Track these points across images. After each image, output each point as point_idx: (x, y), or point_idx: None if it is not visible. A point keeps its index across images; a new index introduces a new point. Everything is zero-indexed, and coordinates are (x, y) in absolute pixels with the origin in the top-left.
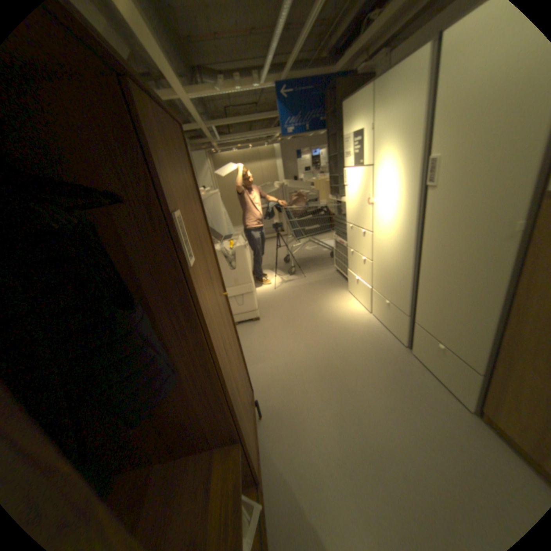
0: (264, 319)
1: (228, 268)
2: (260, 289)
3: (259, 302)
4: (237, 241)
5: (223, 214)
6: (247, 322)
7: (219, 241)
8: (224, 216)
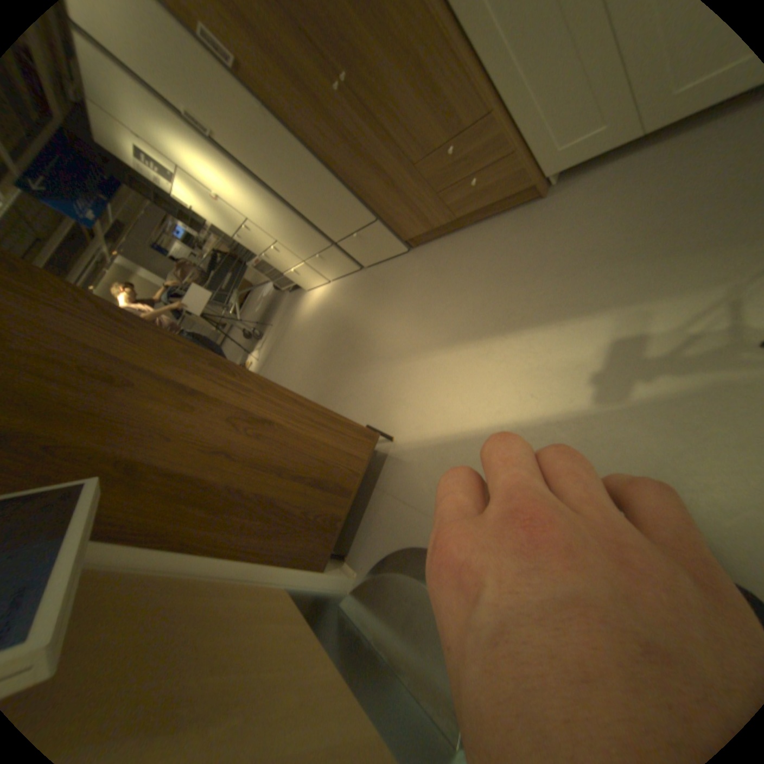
0: None
1: None
2: None
3: None
4: None
5: None
6: None
7: None
8: None
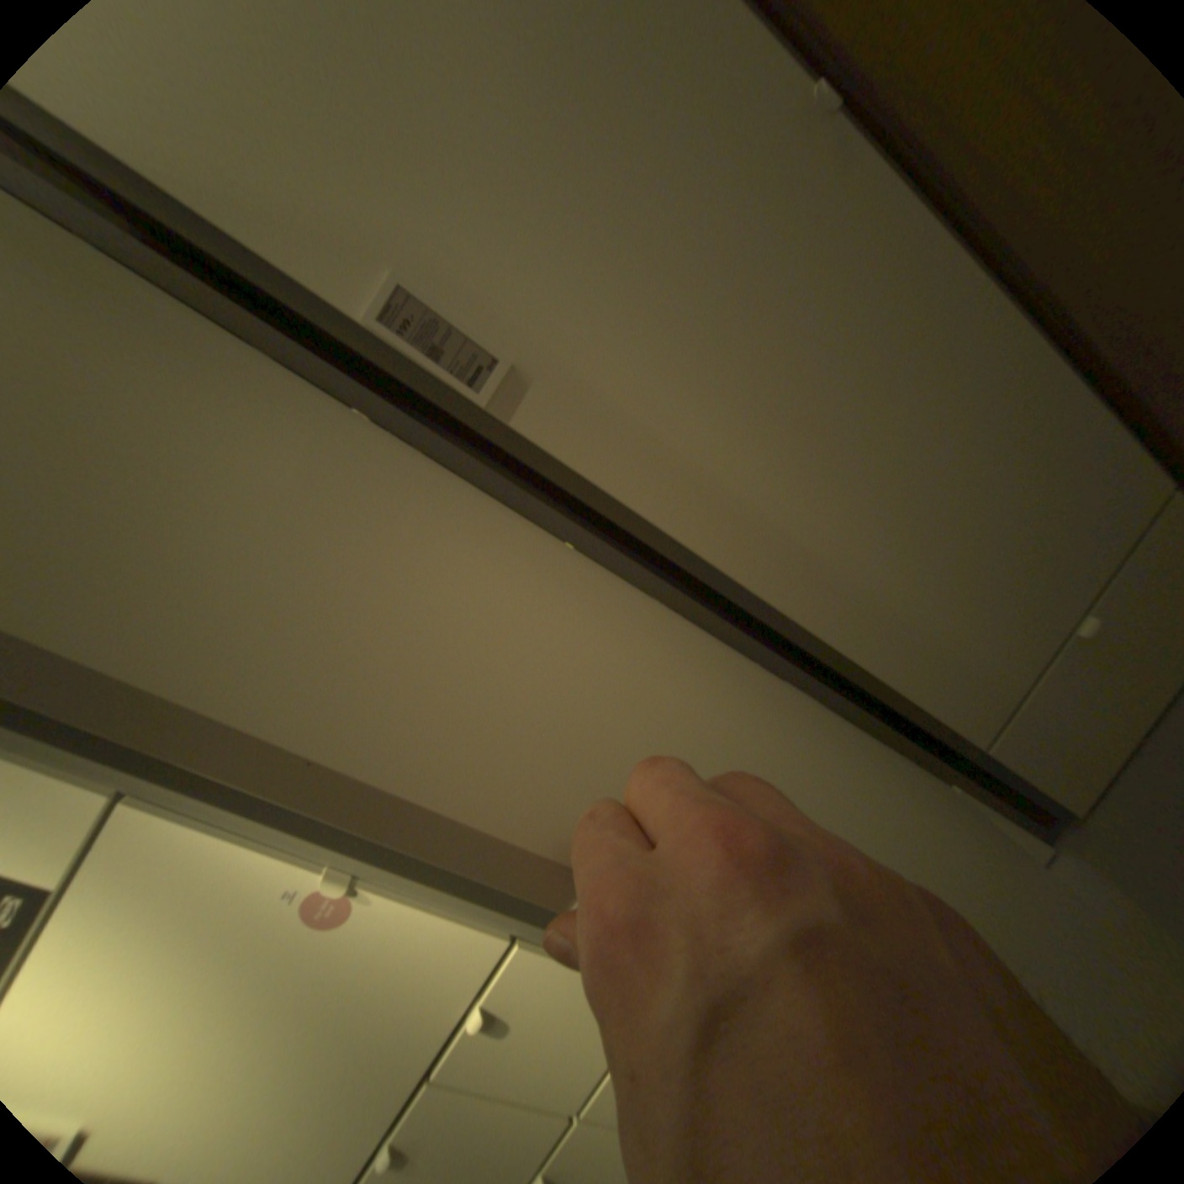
0: None
1: None
2: None
3: None
4: None
5: None
6: None
7: None
8: None
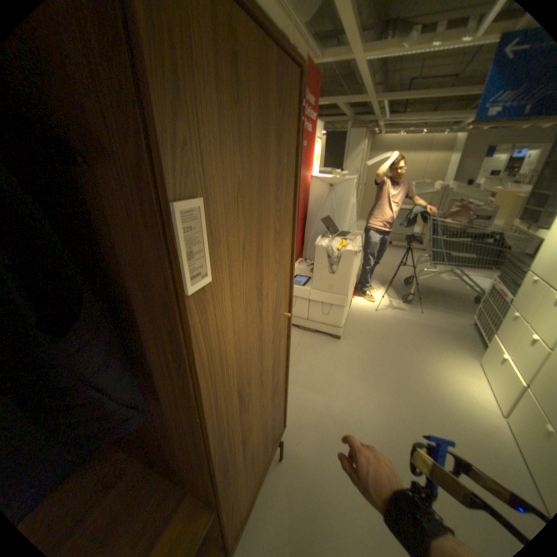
0: (345, 342)
1: (327, 269)
2: (360, 303)
3: (350, 318)
4: (351, 242)
5: (353, 205)
6: (326, 335)
7: (332, 235)
8: (353, 207)
